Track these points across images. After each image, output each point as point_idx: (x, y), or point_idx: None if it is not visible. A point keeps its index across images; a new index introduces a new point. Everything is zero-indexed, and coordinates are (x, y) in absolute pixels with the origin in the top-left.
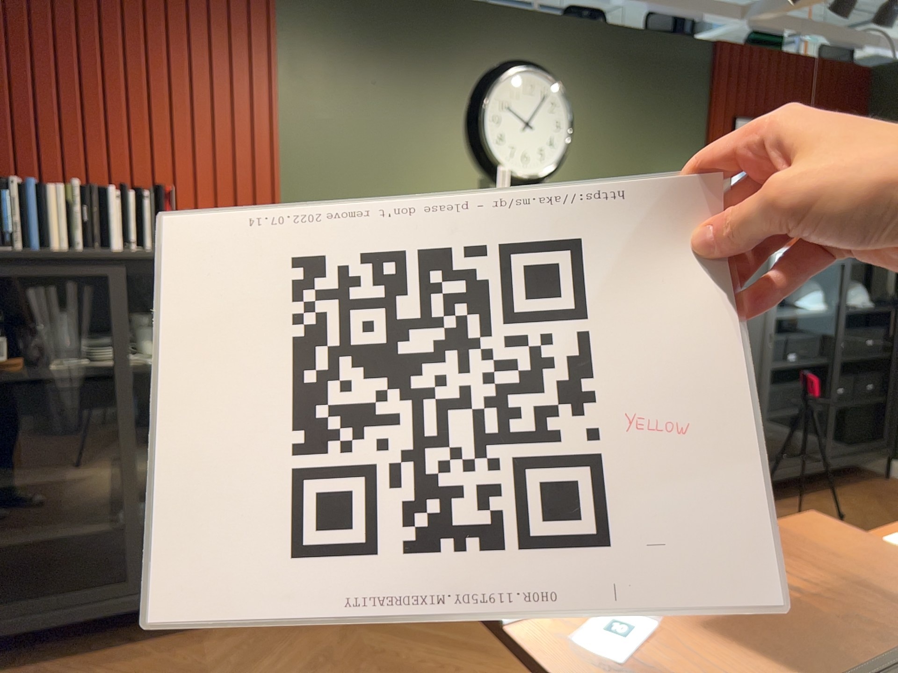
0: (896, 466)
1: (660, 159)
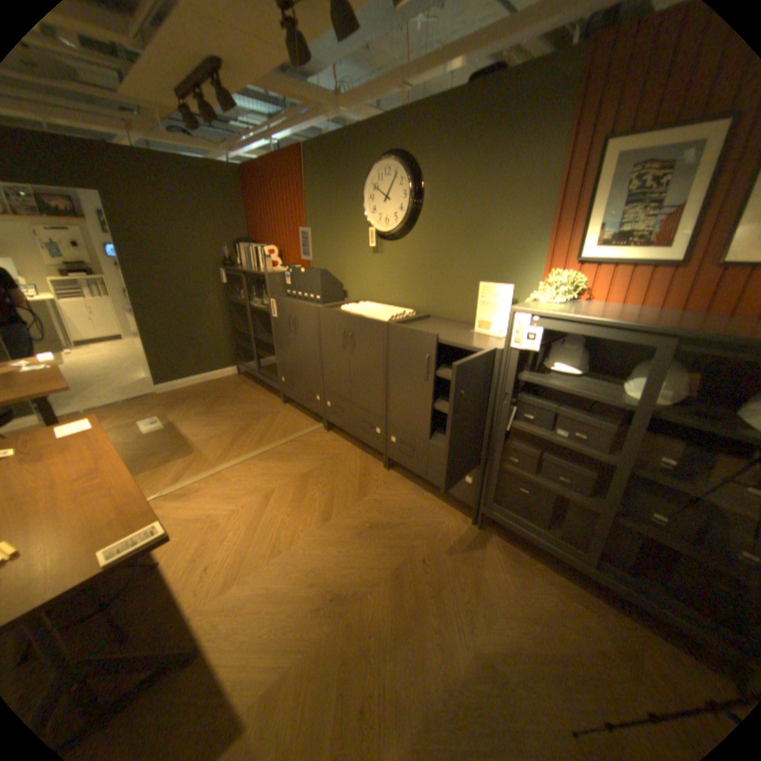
0: None
1: (499, 207)
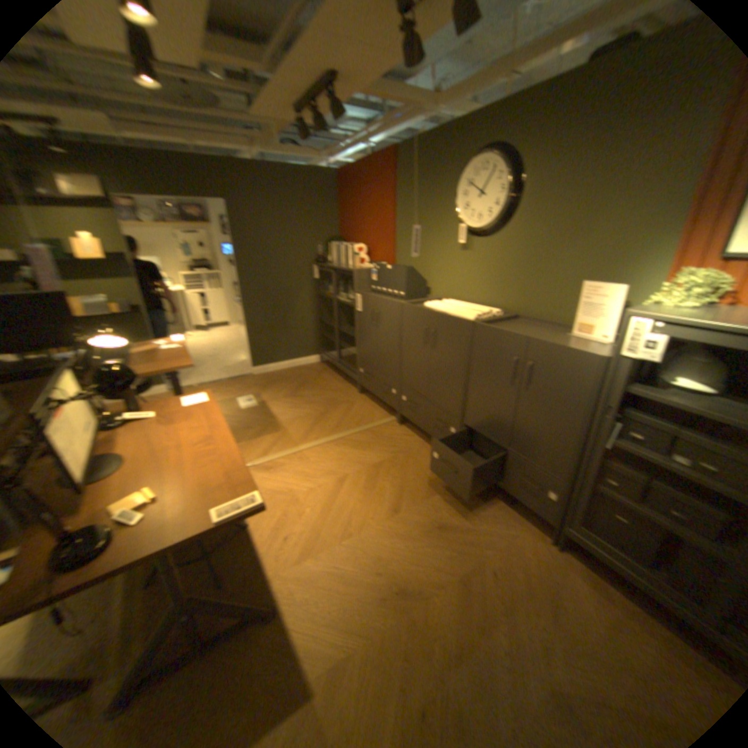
0: None
1: (616, 197)
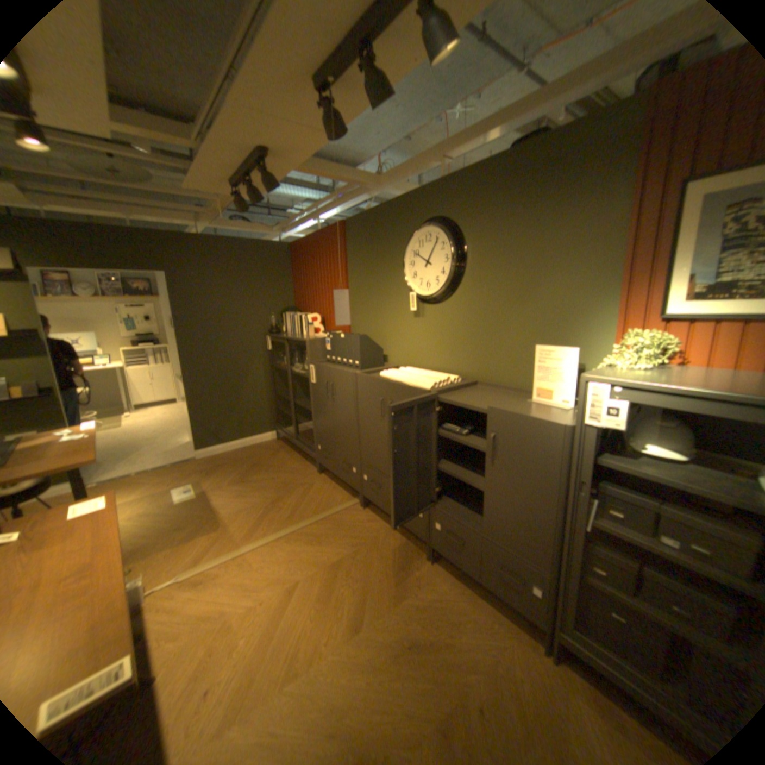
0: None
1: (554, 264)
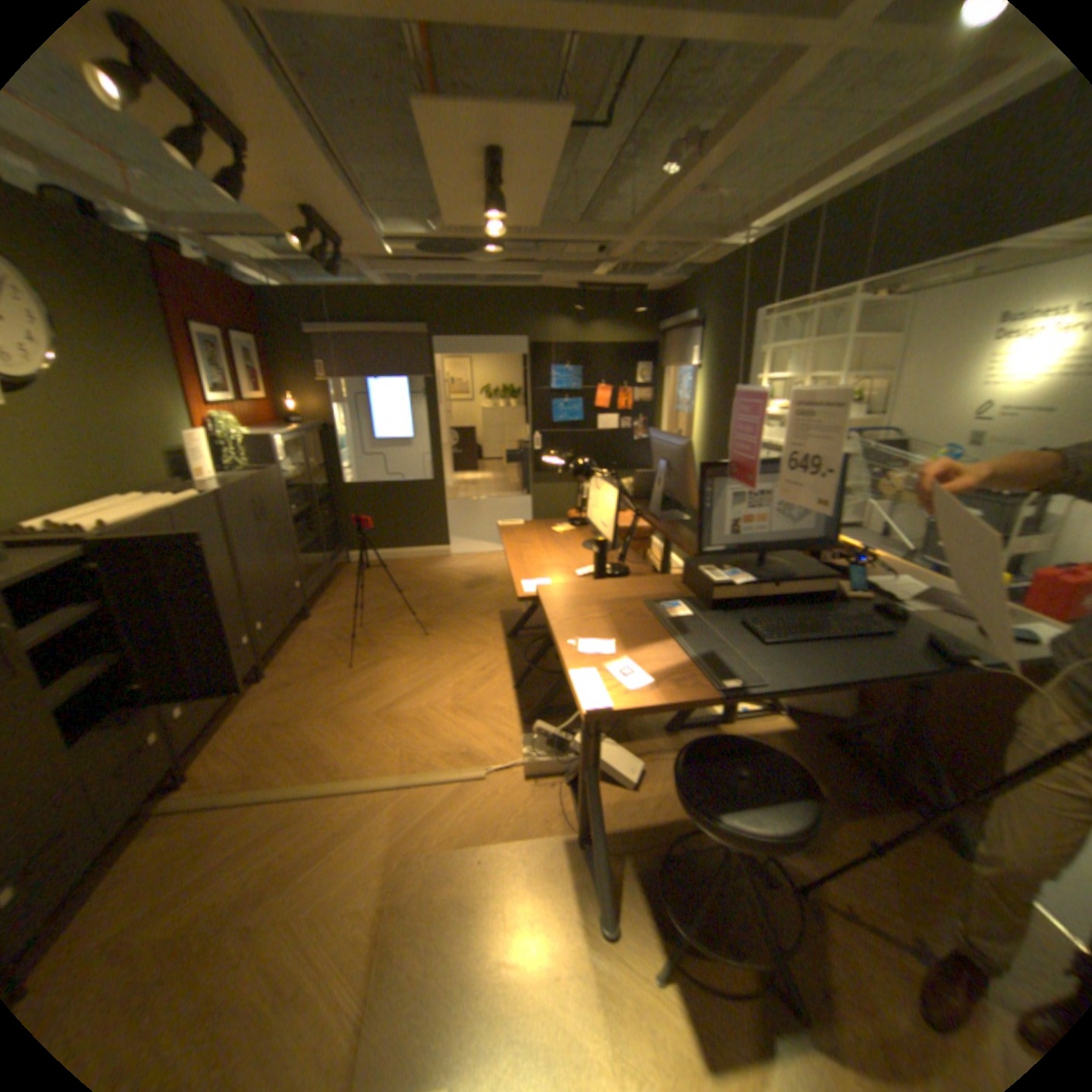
0: (351, 556)
1: (143, 357)
